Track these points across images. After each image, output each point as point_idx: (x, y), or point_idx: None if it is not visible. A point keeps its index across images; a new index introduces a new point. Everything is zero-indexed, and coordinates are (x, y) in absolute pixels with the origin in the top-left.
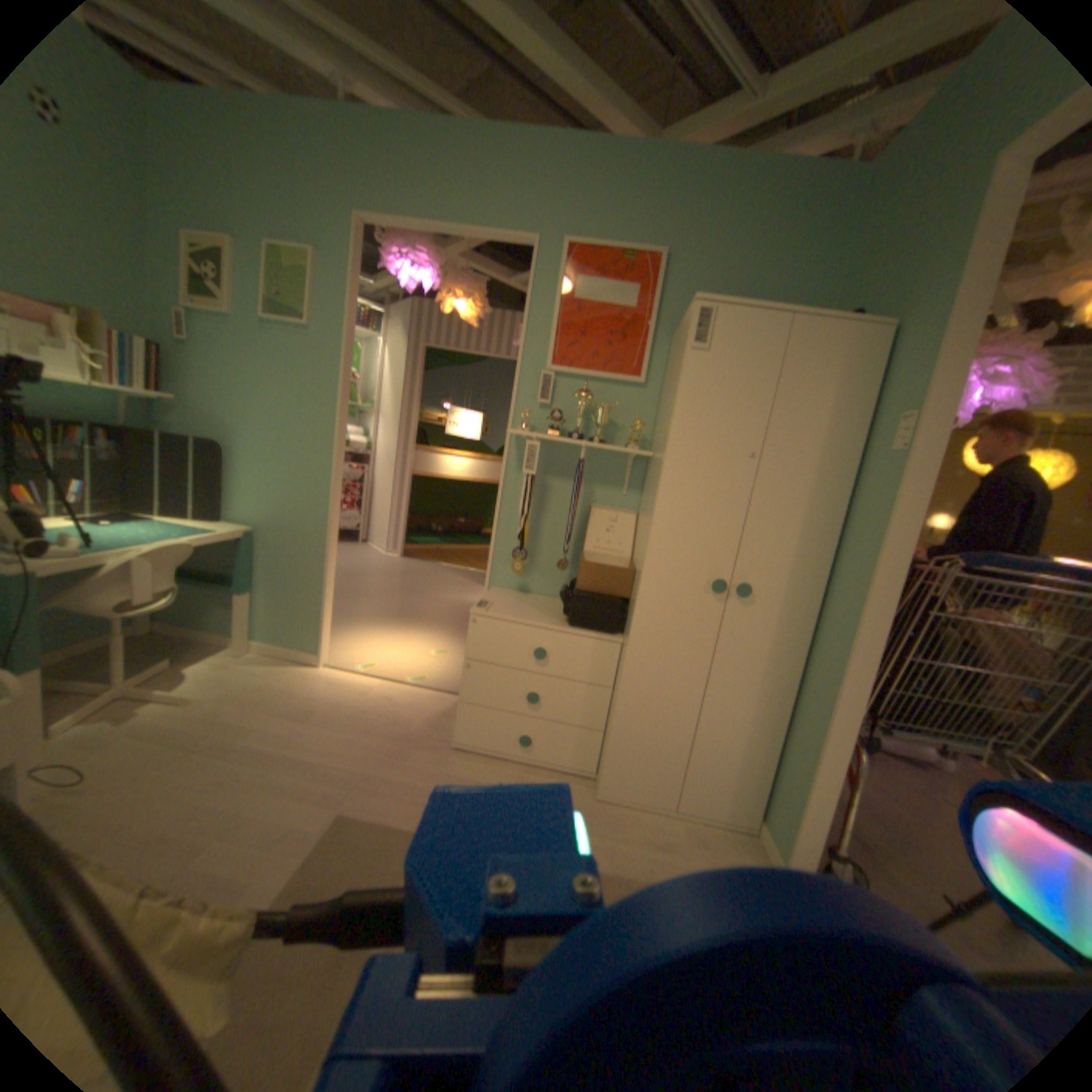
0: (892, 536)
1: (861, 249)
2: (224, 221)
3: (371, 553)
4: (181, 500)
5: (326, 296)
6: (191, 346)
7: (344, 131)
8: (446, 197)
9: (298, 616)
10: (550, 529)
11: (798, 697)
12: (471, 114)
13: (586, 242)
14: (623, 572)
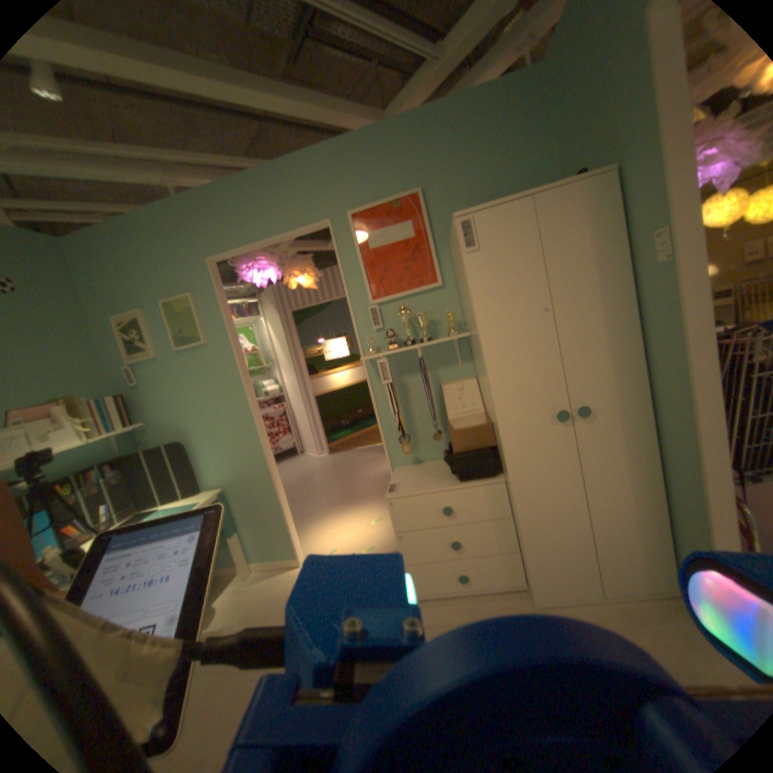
0: (691, 329)
1: (561, 121)
2: (131, 299)
3: (308, 458)
4: (170, 488)
5: (209, 318)
6: (141, 385)
7: (181, 210)
8: (259, 221)
9: (273, 535)
10: (419, 411)
11: (664, 475)
12: (255, 160)
13: (362, 207)
14: (484, 427)
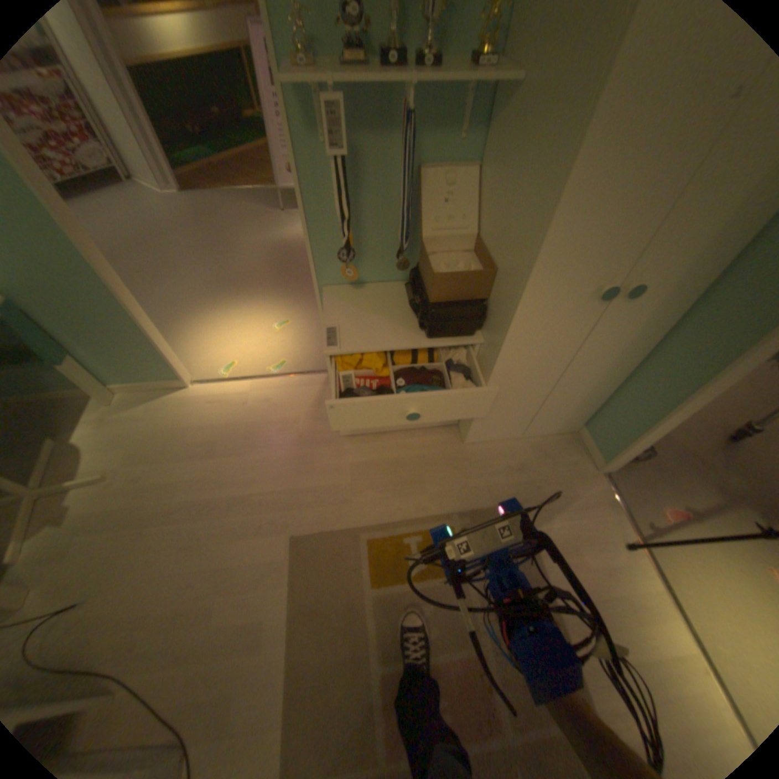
0: None
1: None
2: None
3: (144, 193)
4: None
5: None
6: None
7: None
8: None
9: (135, 356)
10: (373, 207)
11: (646, 355)
12: None
13: None
14: (485, 273)
